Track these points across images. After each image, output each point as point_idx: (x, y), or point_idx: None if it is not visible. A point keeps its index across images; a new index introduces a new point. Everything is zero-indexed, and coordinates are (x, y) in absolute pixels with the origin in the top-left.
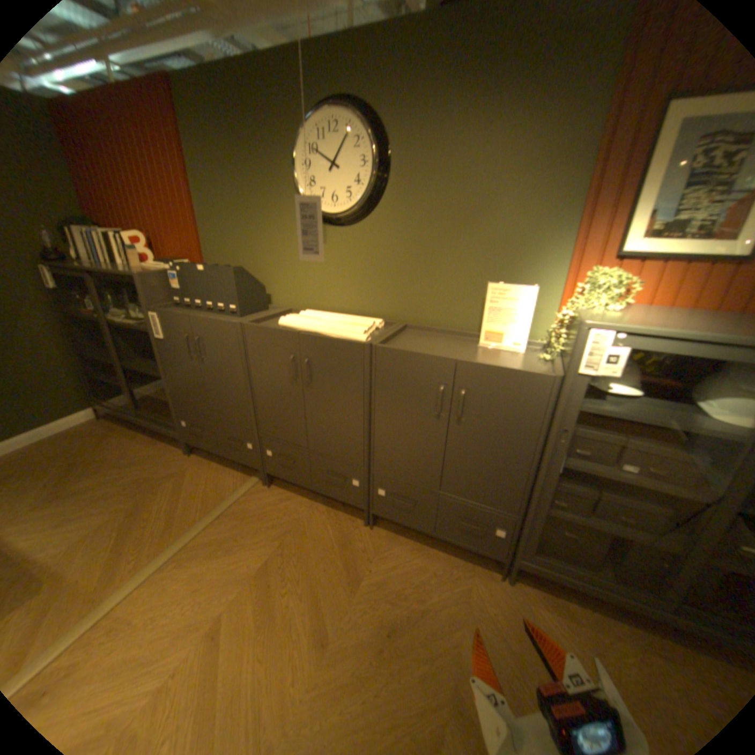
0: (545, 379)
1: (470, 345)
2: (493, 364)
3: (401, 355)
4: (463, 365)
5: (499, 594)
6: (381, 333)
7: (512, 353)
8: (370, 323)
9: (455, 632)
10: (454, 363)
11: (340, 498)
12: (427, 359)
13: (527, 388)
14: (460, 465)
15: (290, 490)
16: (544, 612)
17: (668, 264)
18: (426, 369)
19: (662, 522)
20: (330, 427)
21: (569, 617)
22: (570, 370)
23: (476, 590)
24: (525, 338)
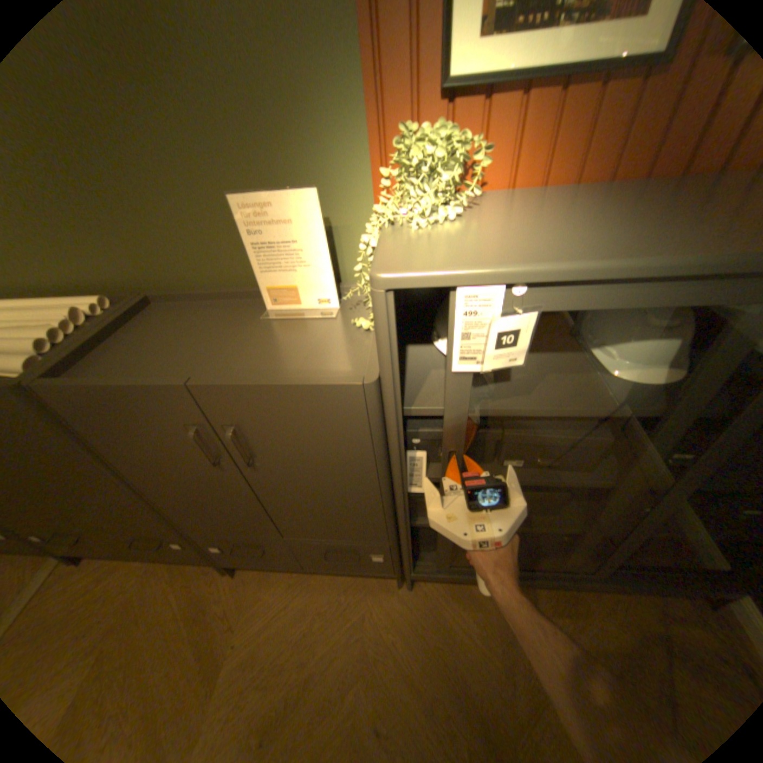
0: (346, 392)
1: (251, 317)
2: (253, 379)
3: (84, 393)
4: (200, 393)
5: (395, 608)
6: (72, 337)
7: (316, 322)
8: (60, 314)
9: (345, 693)
10: (184, 392)
11: (170, 561)
12: (133, 393)
13: (325, 409)
14: (288, 511)
15: (111, 556)
16: (446, 611)
17: (530, 97)
18: (145, 408)
19: (556, 504)
20: (79, 502)
21: (473, 606)
22: (381, 371)
23: (368, 614)
24: (331, 289)
